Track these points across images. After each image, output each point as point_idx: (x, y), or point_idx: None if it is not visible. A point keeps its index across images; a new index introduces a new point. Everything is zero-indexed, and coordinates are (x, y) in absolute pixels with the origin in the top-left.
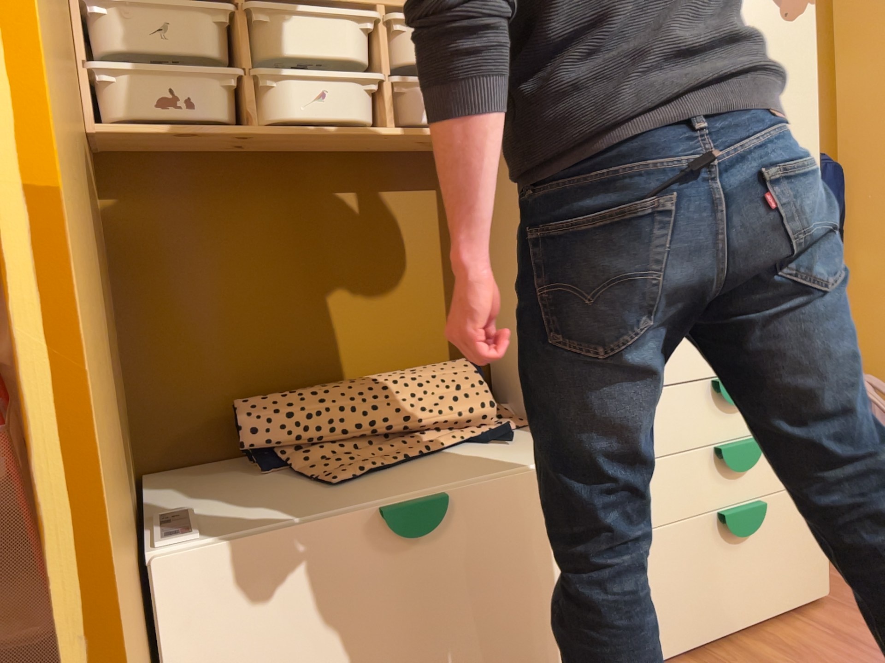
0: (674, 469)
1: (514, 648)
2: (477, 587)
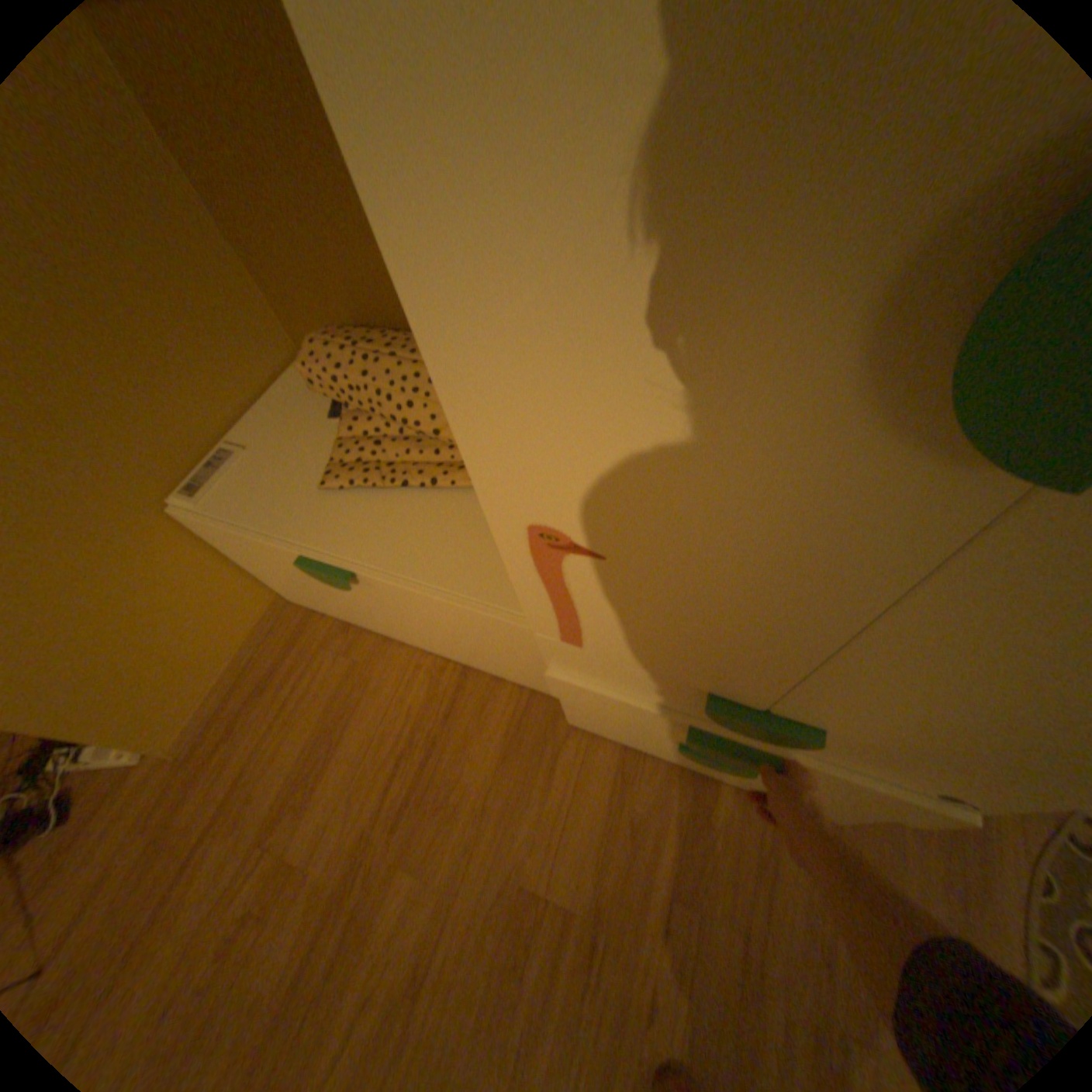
0: (614, 694)
1: (462, 652)
2: (415, 620)
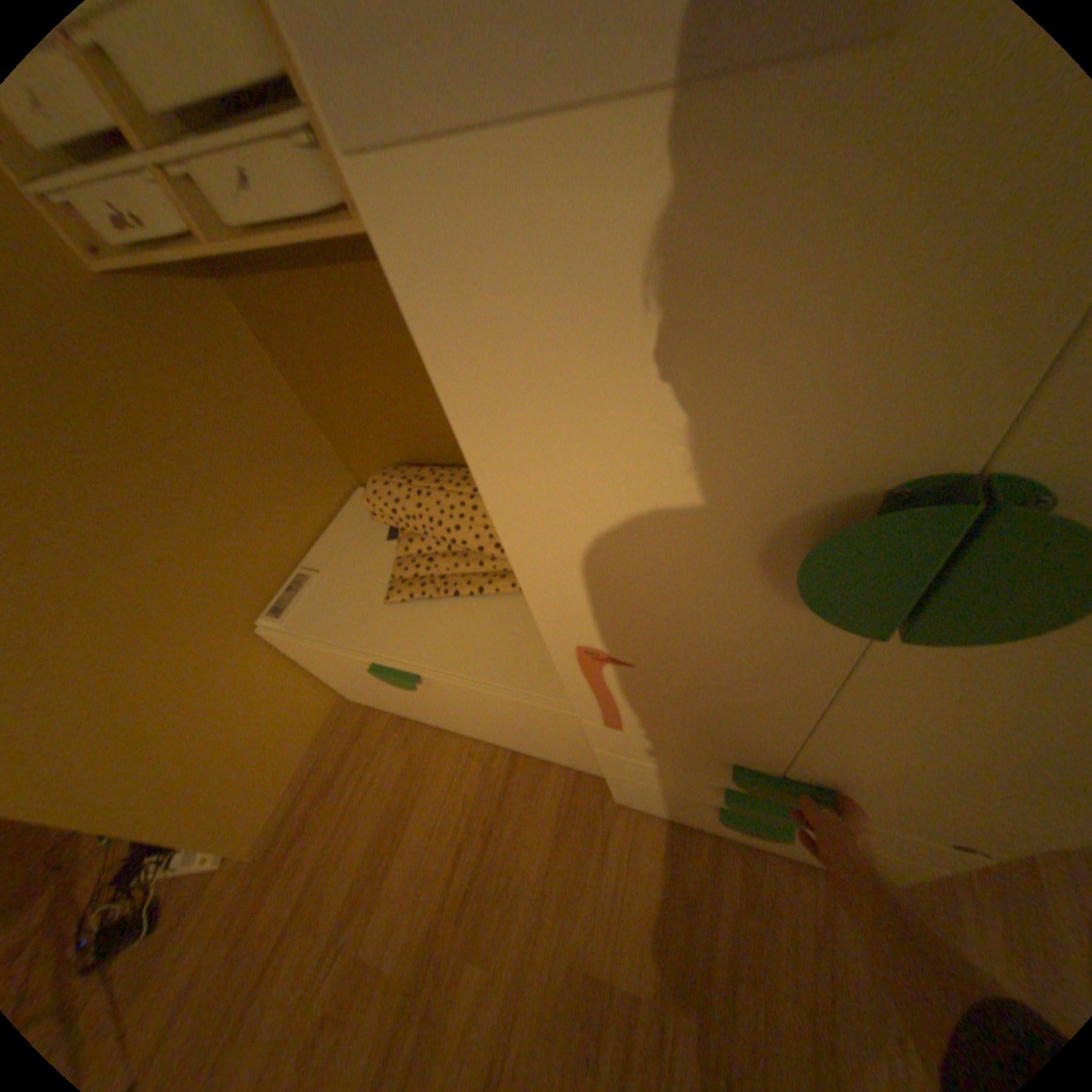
0: (654, 770)
1: (512, 739)
2: (469, 712)
